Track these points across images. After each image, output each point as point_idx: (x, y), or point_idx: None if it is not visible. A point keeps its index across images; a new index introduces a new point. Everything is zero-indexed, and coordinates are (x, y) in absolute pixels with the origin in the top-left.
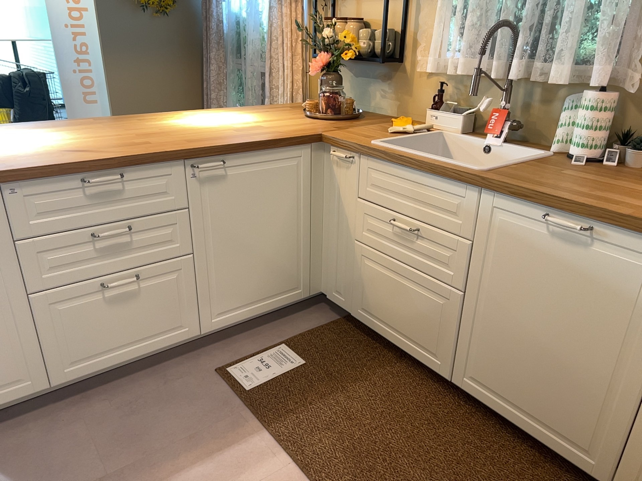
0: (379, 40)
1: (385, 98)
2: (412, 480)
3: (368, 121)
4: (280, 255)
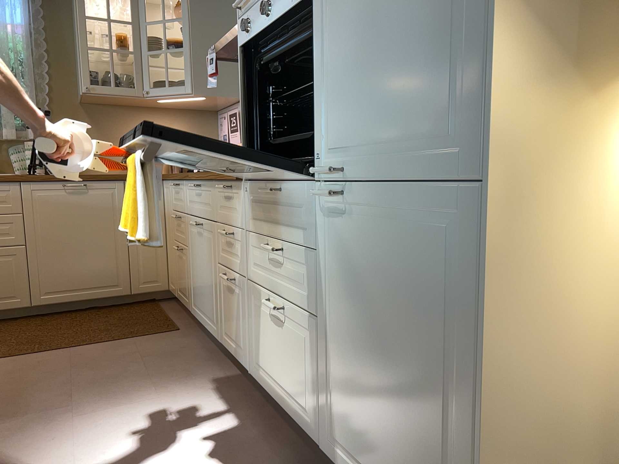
0: None
1: None
2: (63, 334)
3: None
4: None
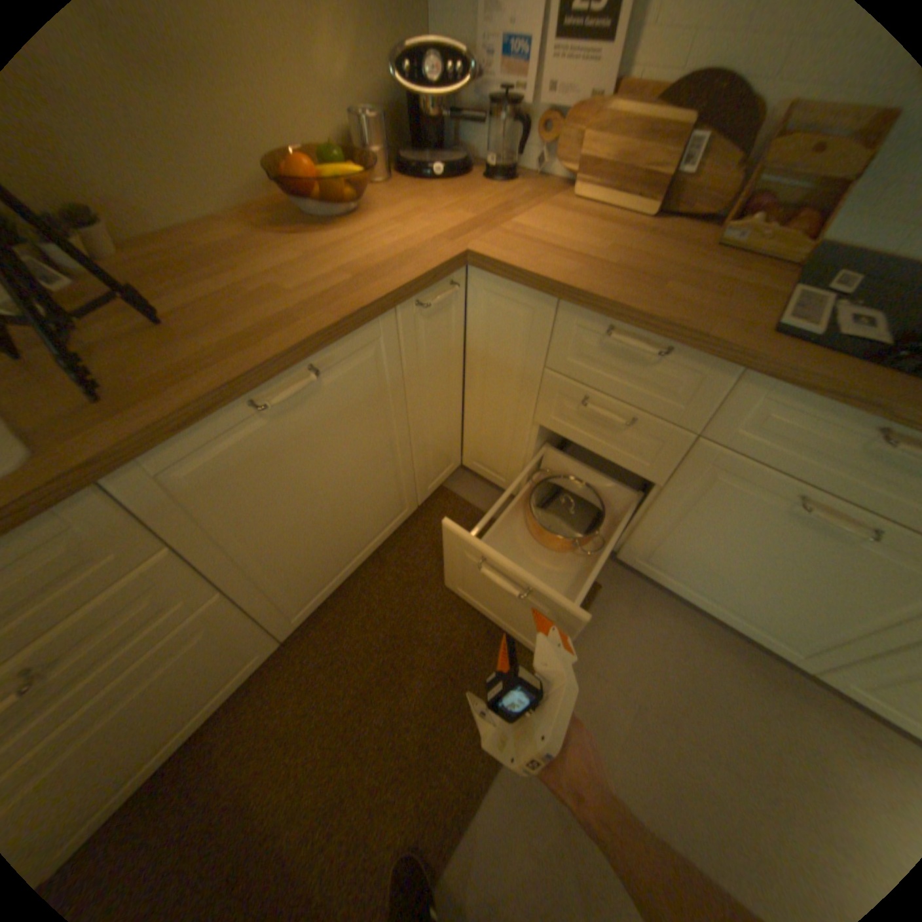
0: None
1: None
2: (427, 691)
3: None
4: None
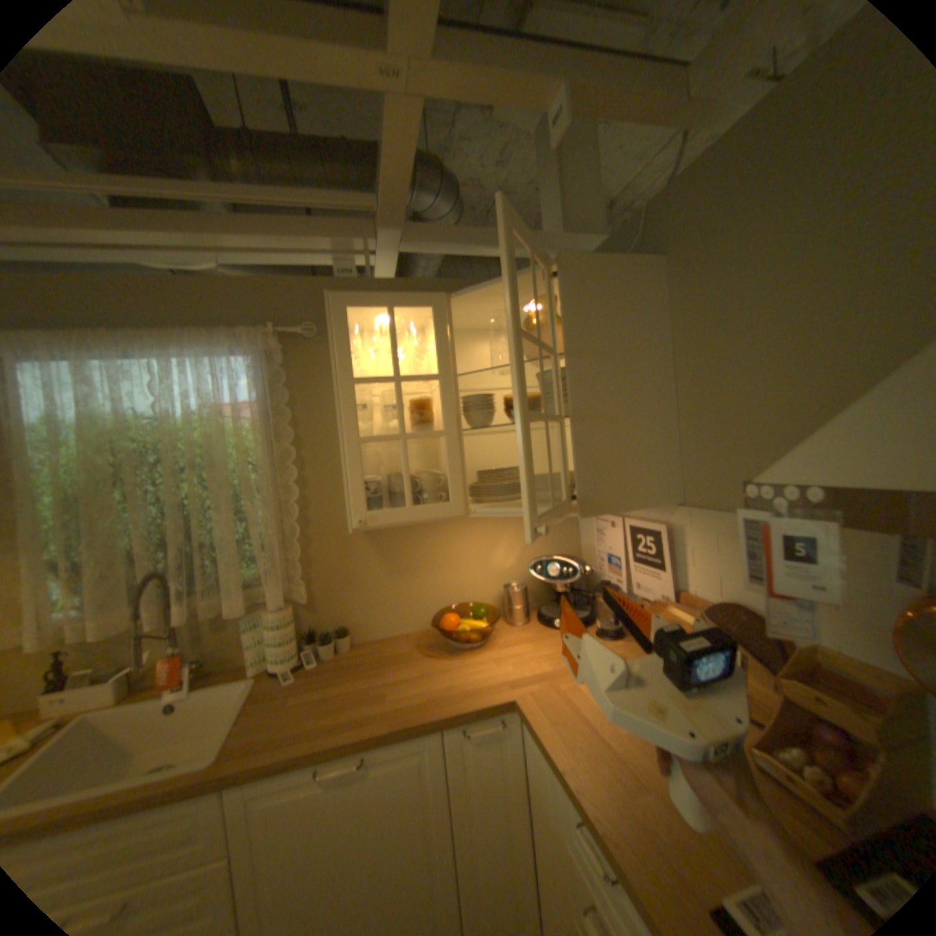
0: None
1: None
2: None
3: None
4: None
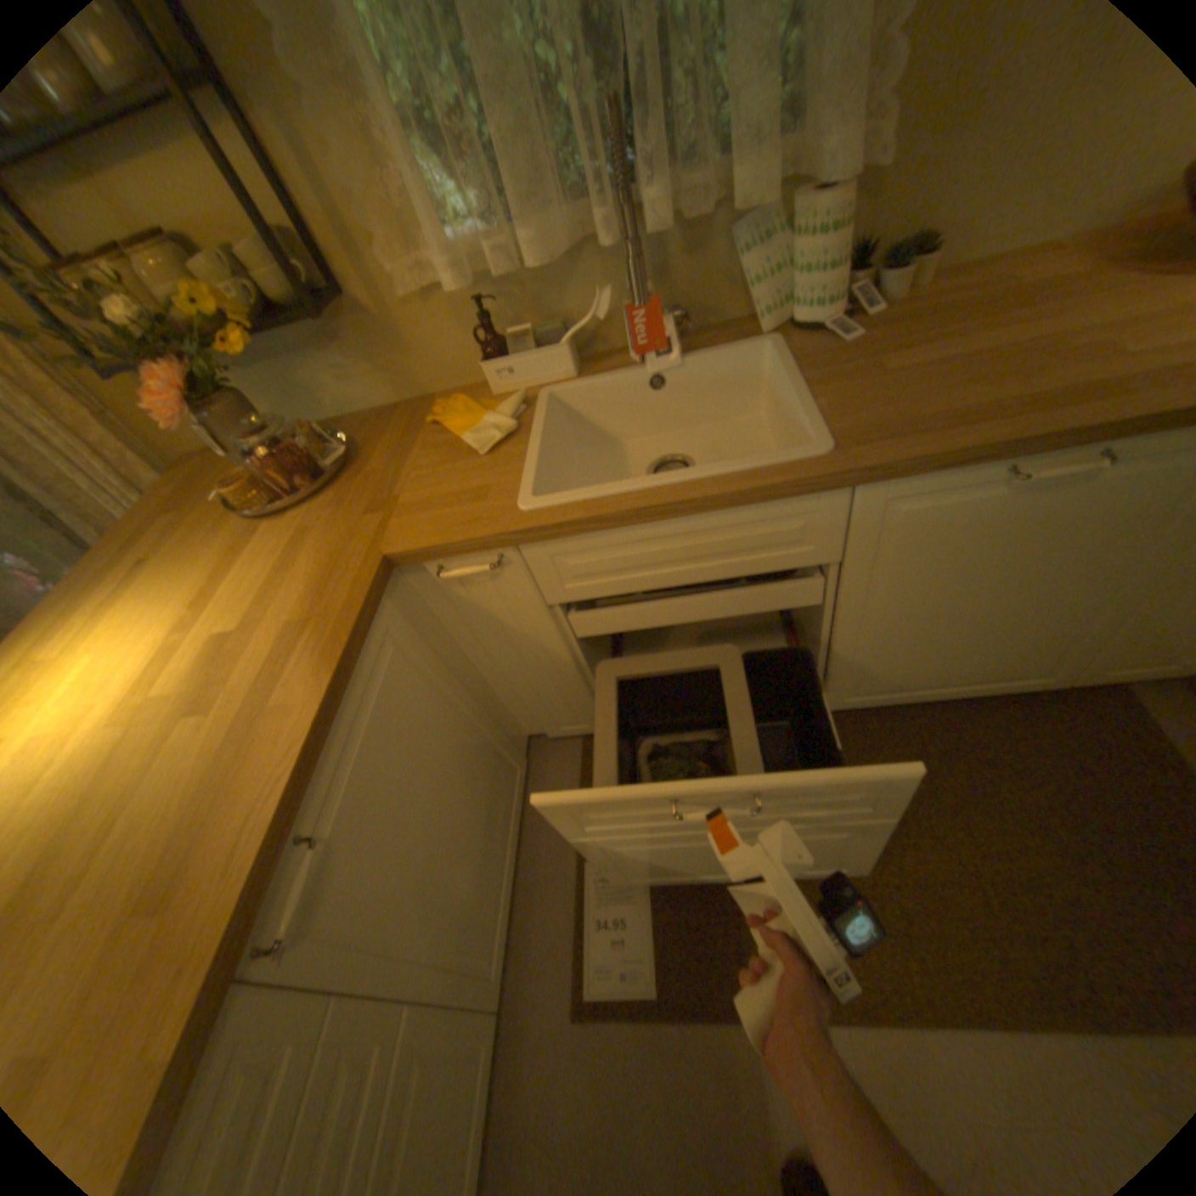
0: (259, 260)
1: (349, 377)
2: (943, 877)
3: (378, 444)
4: (478, 781)
